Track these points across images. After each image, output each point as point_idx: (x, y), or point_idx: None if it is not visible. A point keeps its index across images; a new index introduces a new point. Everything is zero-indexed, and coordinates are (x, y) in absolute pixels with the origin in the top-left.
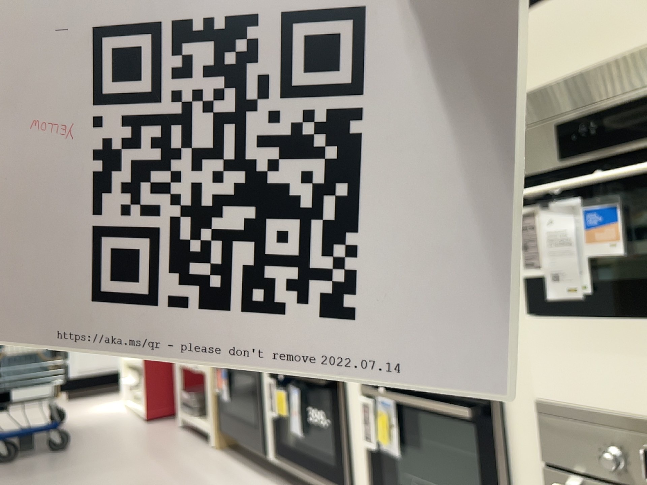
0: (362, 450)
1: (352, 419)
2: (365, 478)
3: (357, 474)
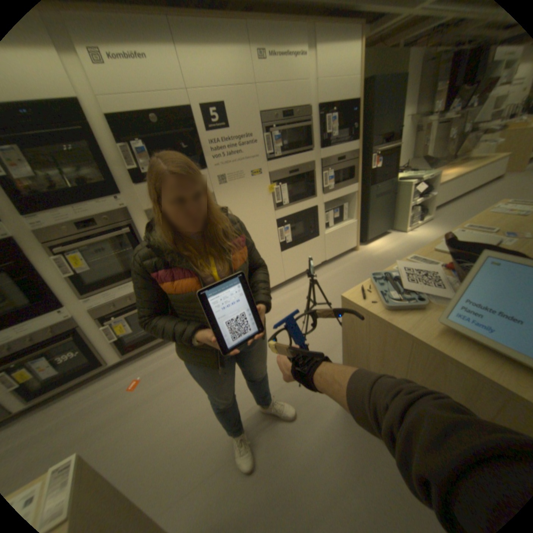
0: (104, 348)
1: (93, 342)
2: (109, 355)
3: (103, 358)
